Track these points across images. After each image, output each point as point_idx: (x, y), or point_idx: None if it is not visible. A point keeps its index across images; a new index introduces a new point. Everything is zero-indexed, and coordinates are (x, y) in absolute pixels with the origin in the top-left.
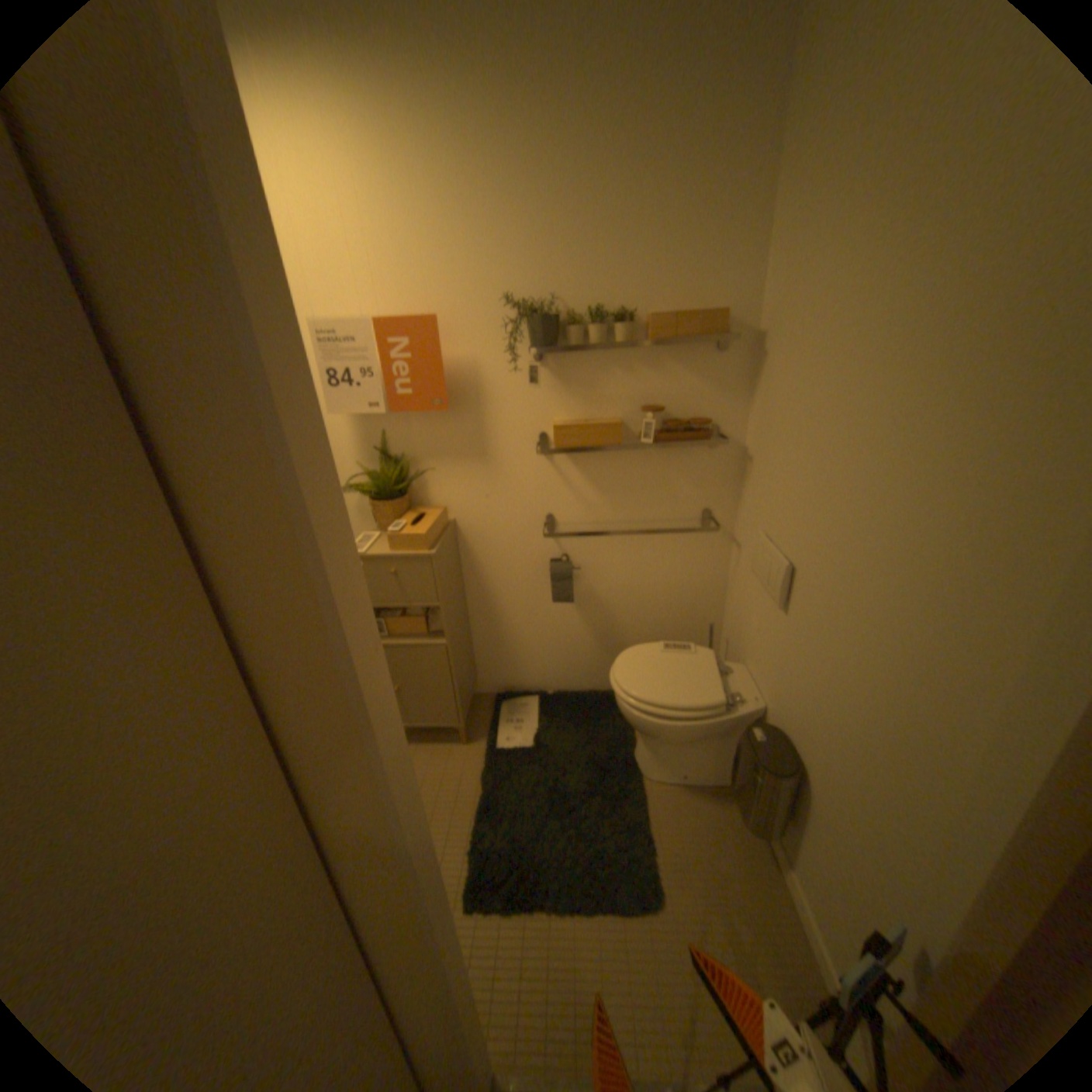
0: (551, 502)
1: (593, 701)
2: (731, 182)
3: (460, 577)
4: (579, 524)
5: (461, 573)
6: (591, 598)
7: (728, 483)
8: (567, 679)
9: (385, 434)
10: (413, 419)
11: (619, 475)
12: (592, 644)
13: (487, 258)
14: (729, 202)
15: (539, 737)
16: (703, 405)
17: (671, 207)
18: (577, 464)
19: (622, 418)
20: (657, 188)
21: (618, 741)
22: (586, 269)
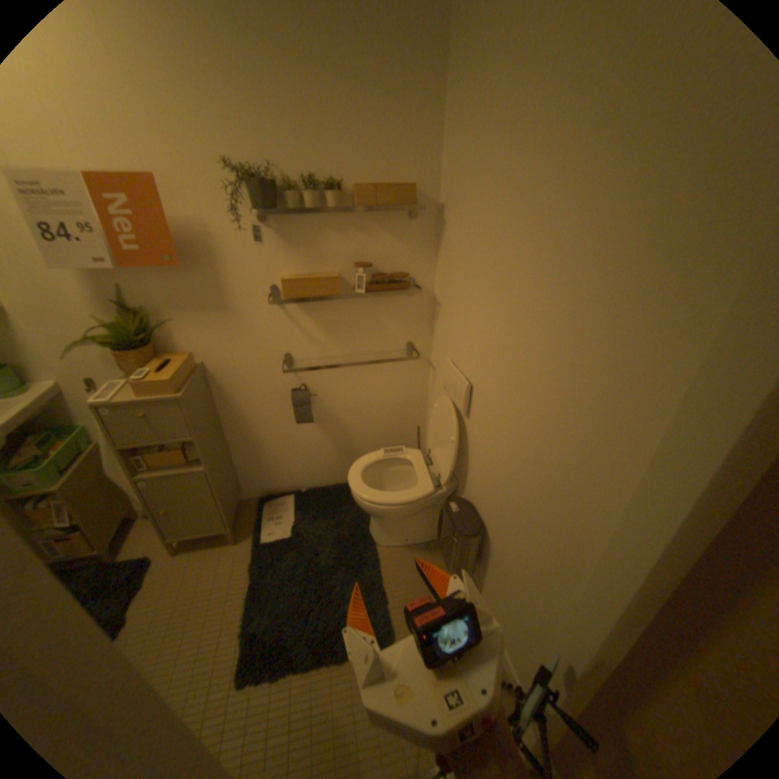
0: (287, 342)
1: (335, 492)
2: (411, 74)
3: (213, 409)
4: (312, 359)
5: (214, 406)
6: (327, 415)
7: (423, 322)
8: (315, 478)
9: (118, 287)
10: (146, 272)
11: (341, 318)
12: (331, 450)
13: (200, 119)
14: (411, 92)
15: (295, 528)
16: (401, 261)
17: (365, 89)
18: (305, 310)
19: (339, 271)
20: (351, 70)
21: (356, 520)
22: (296, 139)
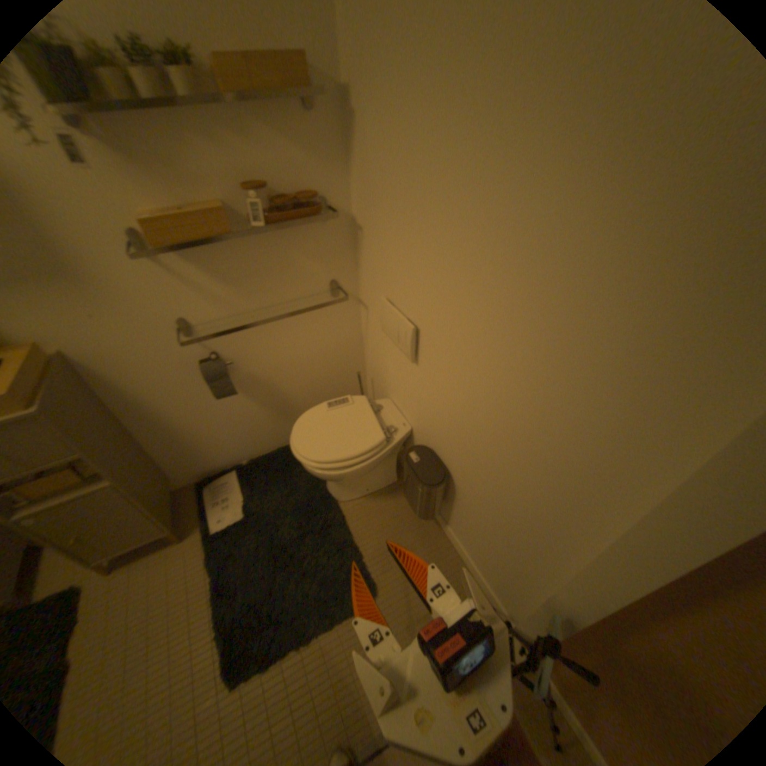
0: (173, 305)
1: (280, 457)
2: None
3: (96, 407)
4: (214, 320)
5: (96, 402)
6: (251, 381)
7: (343, 253)
8: (253, 448)
9: None
10: None
11: (239, 263)
12: (265, 416)
13: None
14: None
15: (244, 507)
16: (303, 175)
17: None
18: (187, 259)
19: (220, 198)
20: None
21: (310, 483)
22: None
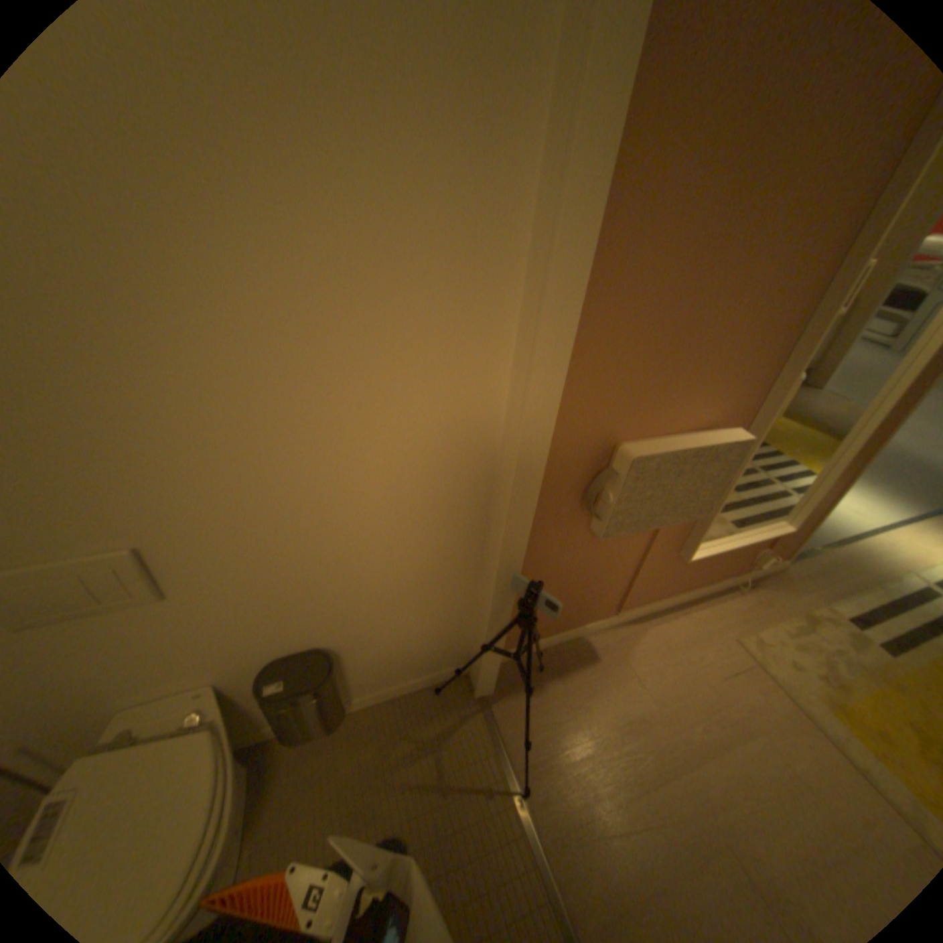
0: None
1: None
2: None
3: None
4: None
5: None
6: None
7: None
8: None
9: None
10: None
11: None
12: None
13: None
14: None
15: None
16: None
17: None
18: None
19: None
20: None
21: None
22: None
